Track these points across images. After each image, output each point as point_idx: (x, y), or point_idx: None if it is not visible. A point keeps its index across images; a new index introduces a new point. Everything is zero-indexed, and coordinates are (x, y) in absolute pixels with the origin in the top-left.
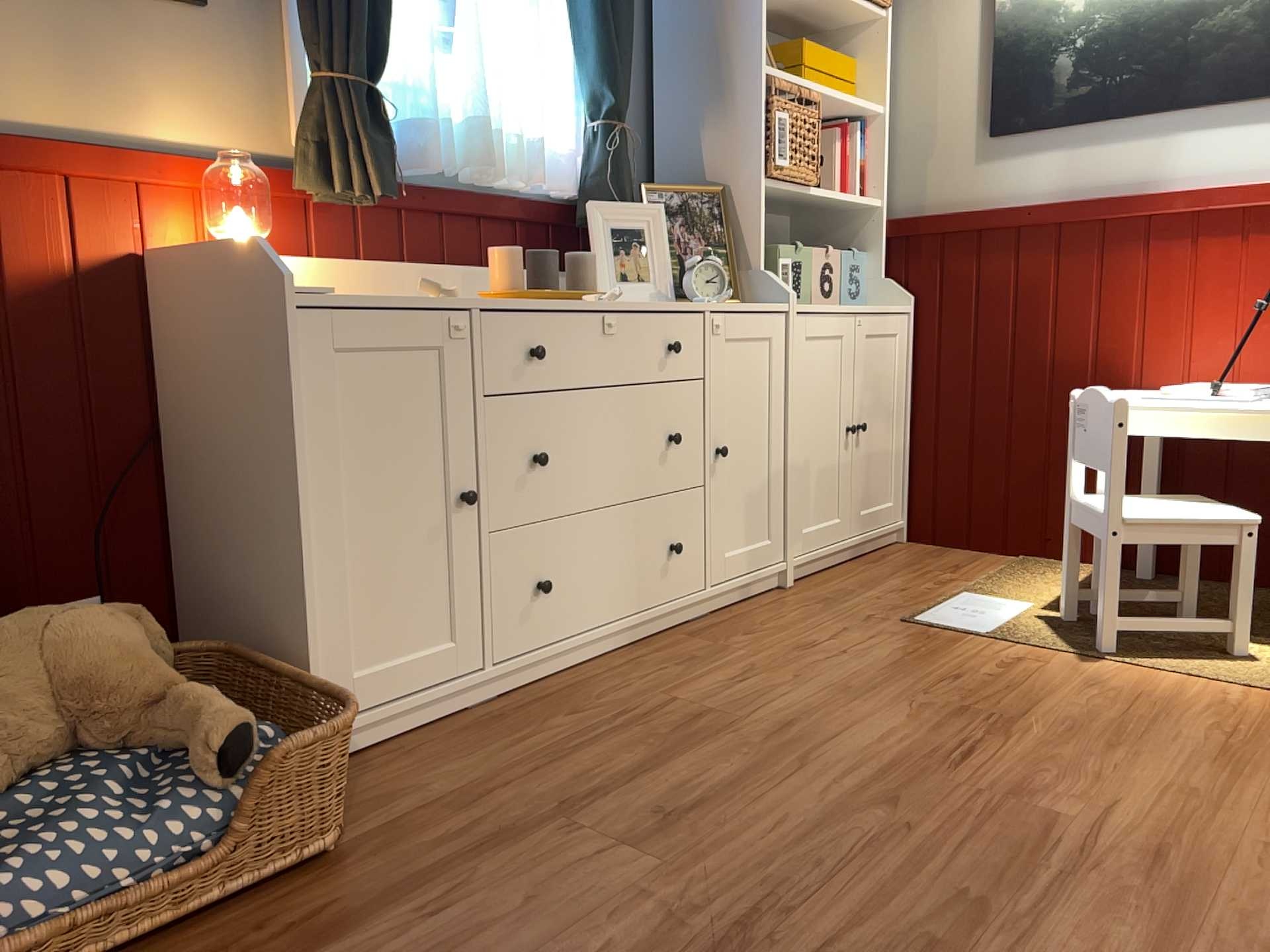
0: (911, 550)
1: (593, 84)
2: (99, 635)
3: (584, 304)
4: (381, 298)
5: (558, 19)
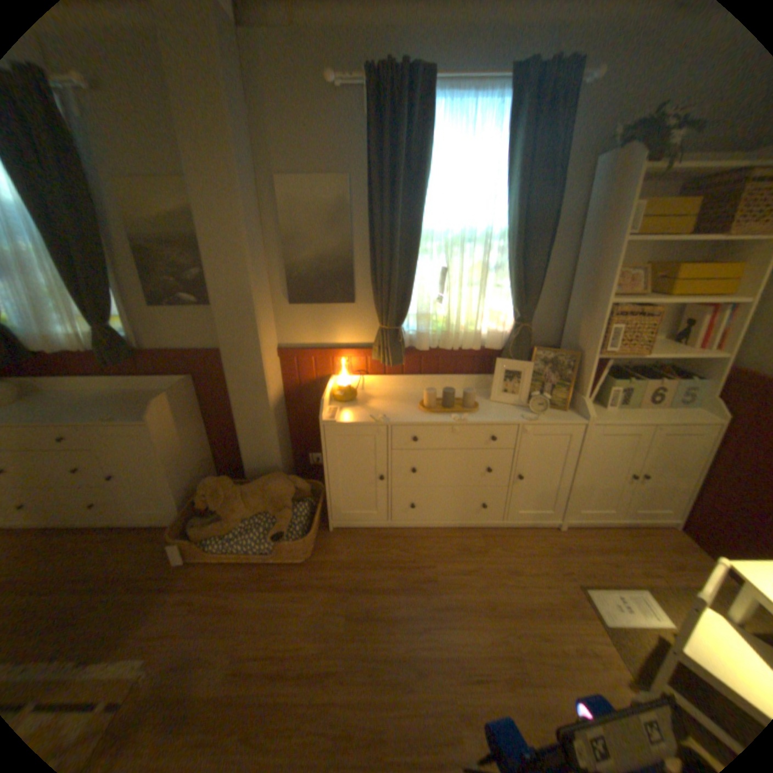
0: (674, 540)
1: (513, 306)
2: (276, 491)
3: (446, 421)
4: (360, 417)
5: (503, 276)
